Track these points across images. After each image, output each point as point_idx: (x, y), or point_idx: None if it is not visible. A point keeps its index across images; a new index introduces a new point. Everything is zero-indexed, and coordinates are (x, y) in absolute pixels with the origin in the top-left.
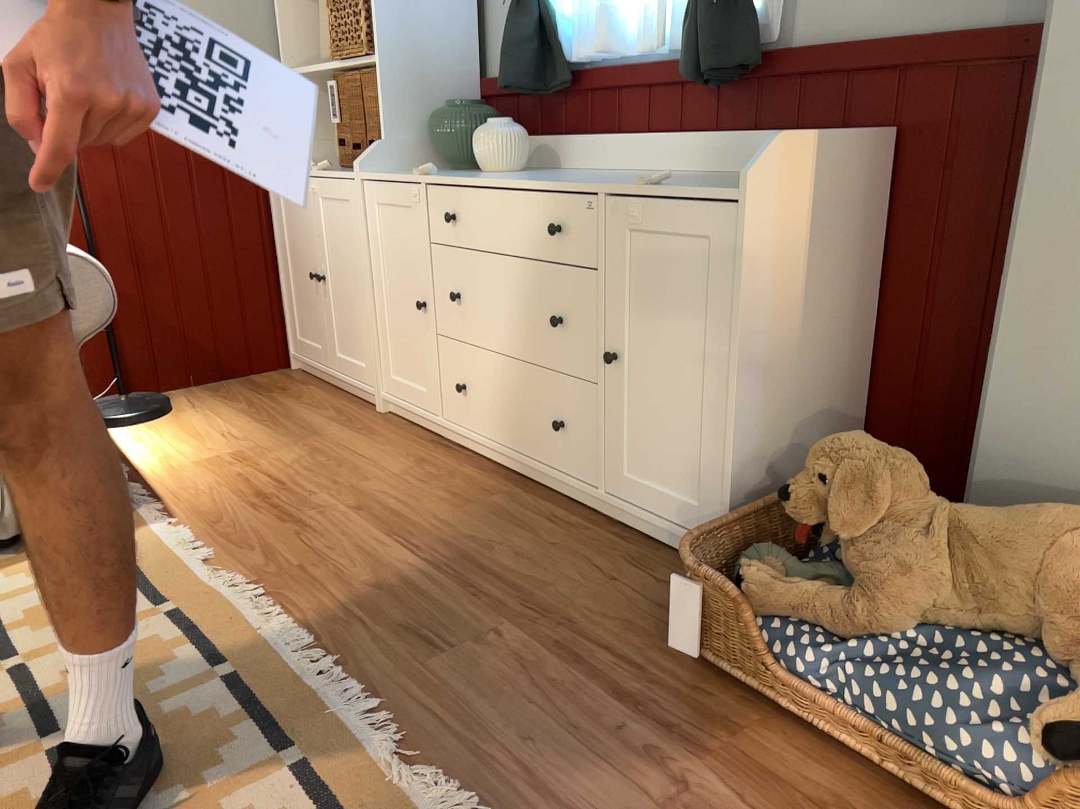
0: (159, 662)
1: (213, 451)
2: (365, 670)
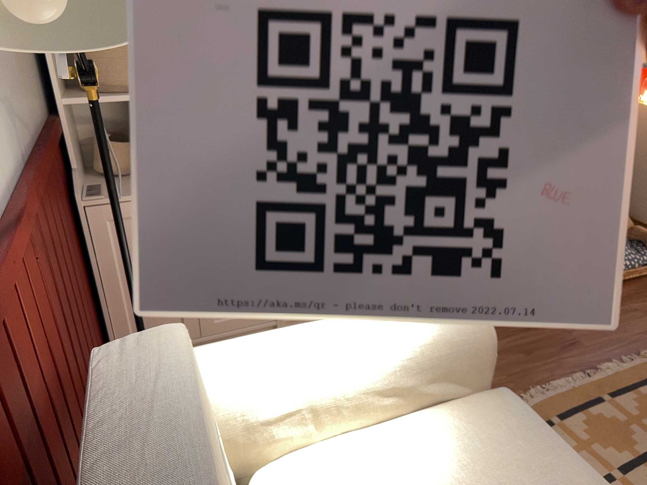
0: (605, 422)
1: None
2: (595, 362)
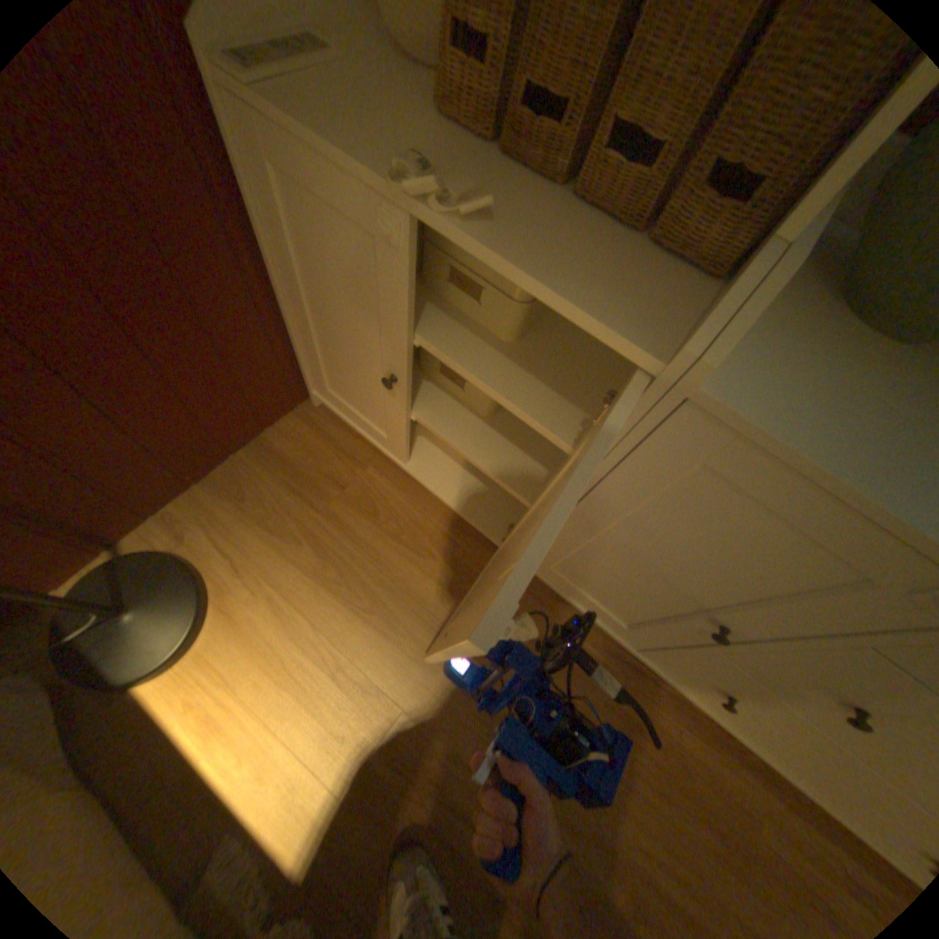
0: None
1: (350, 745)
2: None
